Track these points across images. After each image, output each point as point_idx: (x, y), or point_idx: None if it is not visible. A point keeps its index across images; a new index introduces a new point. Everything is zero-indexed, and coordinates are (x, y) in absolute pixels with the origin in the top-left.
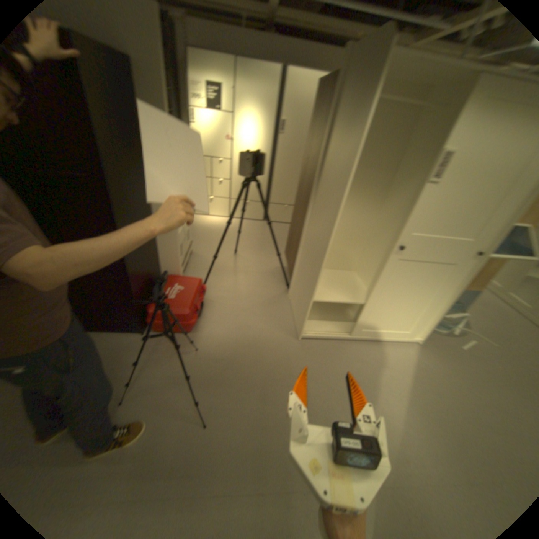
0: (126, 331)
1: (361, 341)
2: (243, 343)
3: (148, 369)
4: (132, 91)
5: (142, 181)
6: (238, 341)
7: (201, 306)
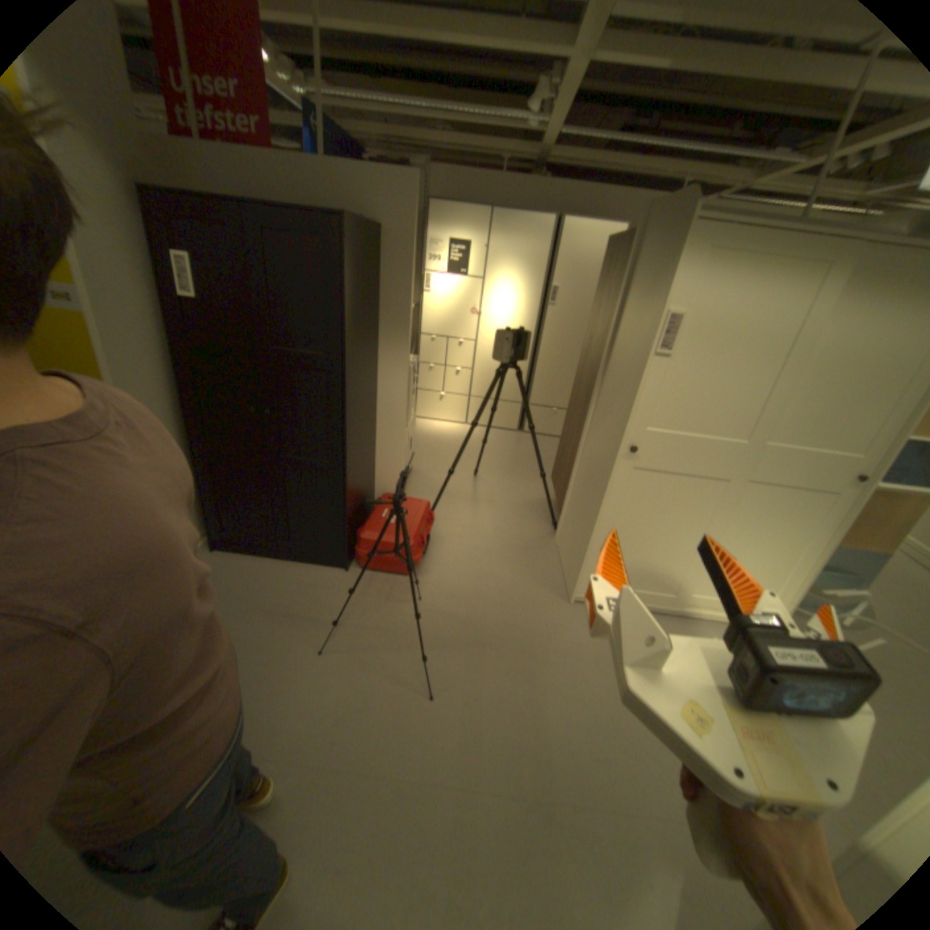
0: (323, 566)
1: (672, 617)
2: (485, 599)
3: (353, 617)
4: (376, 262)
5: (371, 365)
6: (477, 595)
7: (423, 543)
